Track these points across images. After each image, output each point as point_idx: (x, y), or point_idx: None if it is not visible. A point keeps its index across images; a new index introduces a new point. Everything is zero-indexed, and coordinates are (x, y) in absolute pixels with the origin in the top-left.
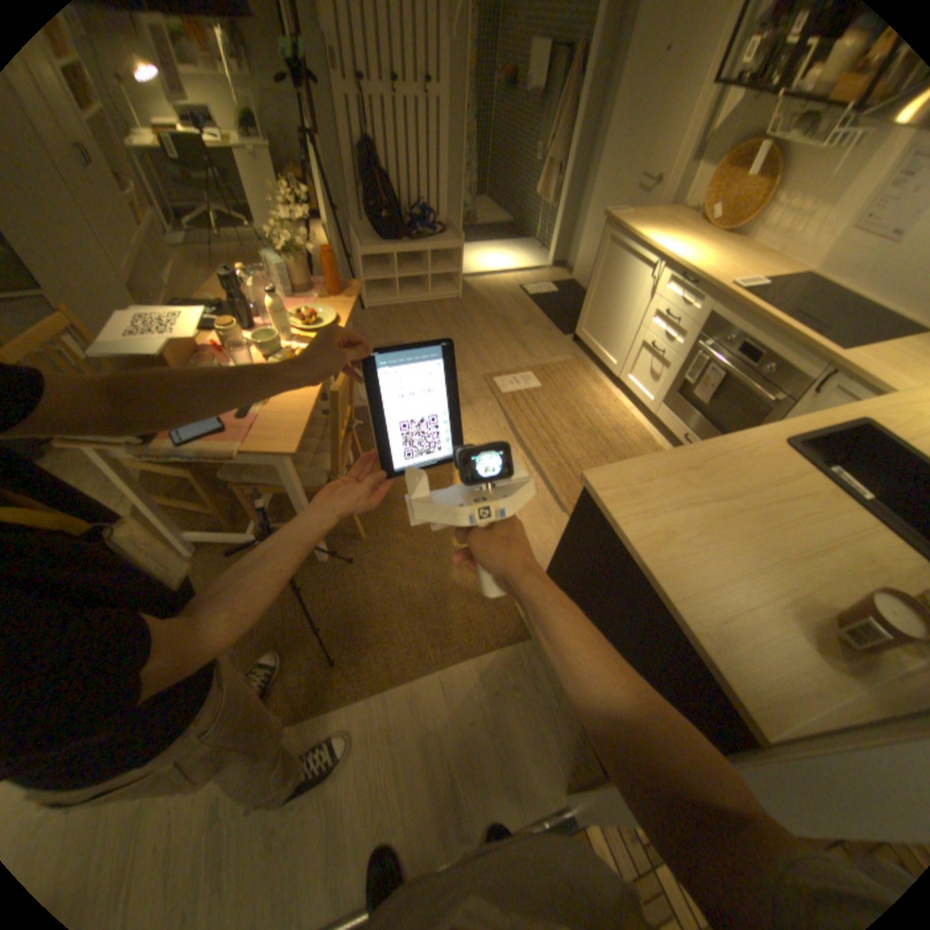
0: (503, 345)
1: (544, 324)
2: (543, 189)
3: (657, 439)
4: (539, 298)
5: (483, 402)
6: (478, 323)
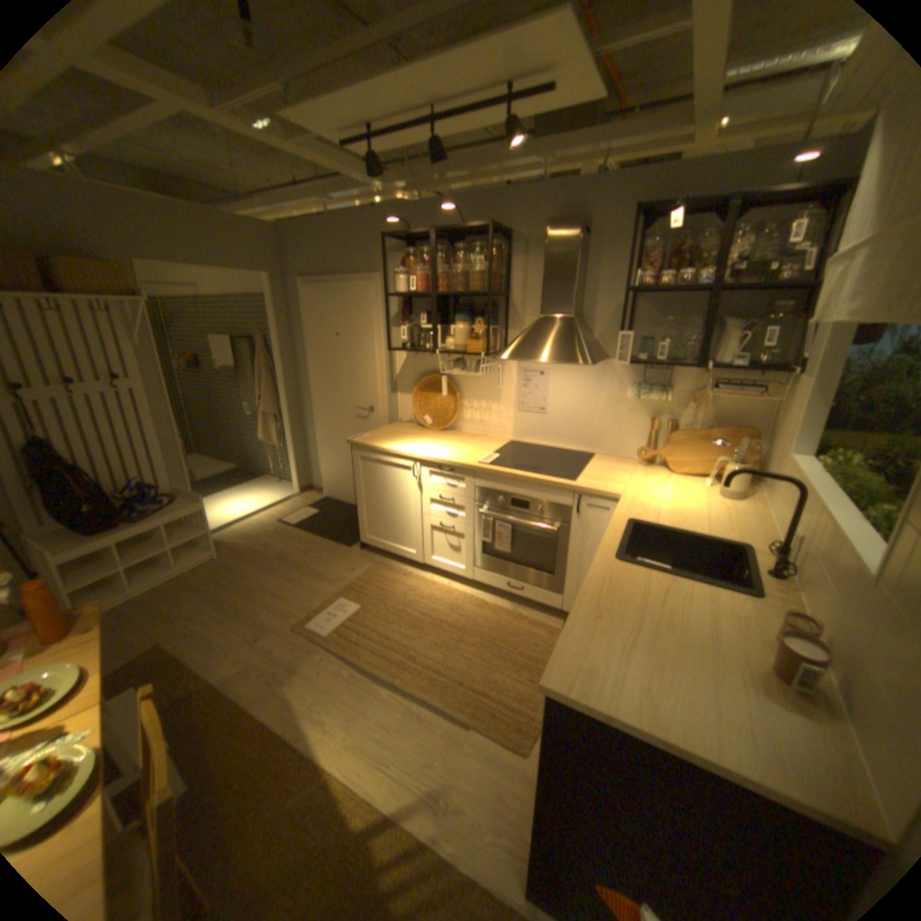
0: (295, 583)
1: (325, 545)
2: (263, 434)
3: (487, 598)
4: (306, 523)
5: (308, 657)
6: (253, 573)
